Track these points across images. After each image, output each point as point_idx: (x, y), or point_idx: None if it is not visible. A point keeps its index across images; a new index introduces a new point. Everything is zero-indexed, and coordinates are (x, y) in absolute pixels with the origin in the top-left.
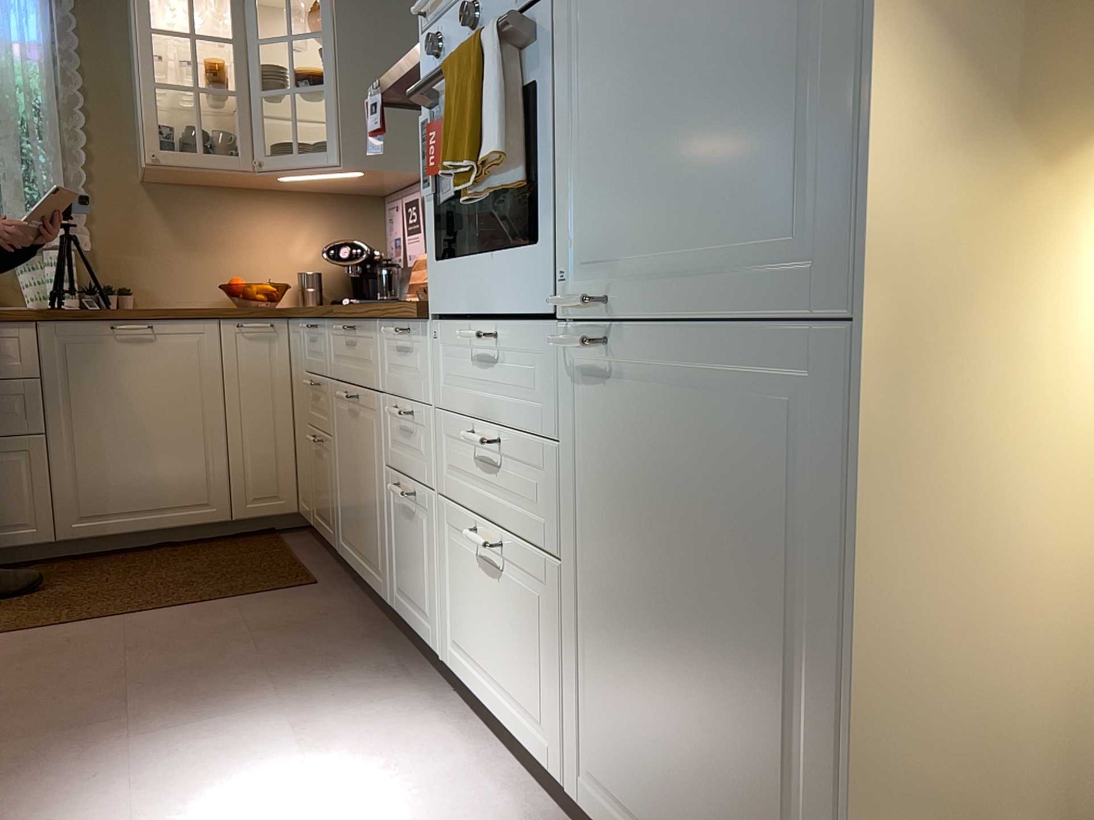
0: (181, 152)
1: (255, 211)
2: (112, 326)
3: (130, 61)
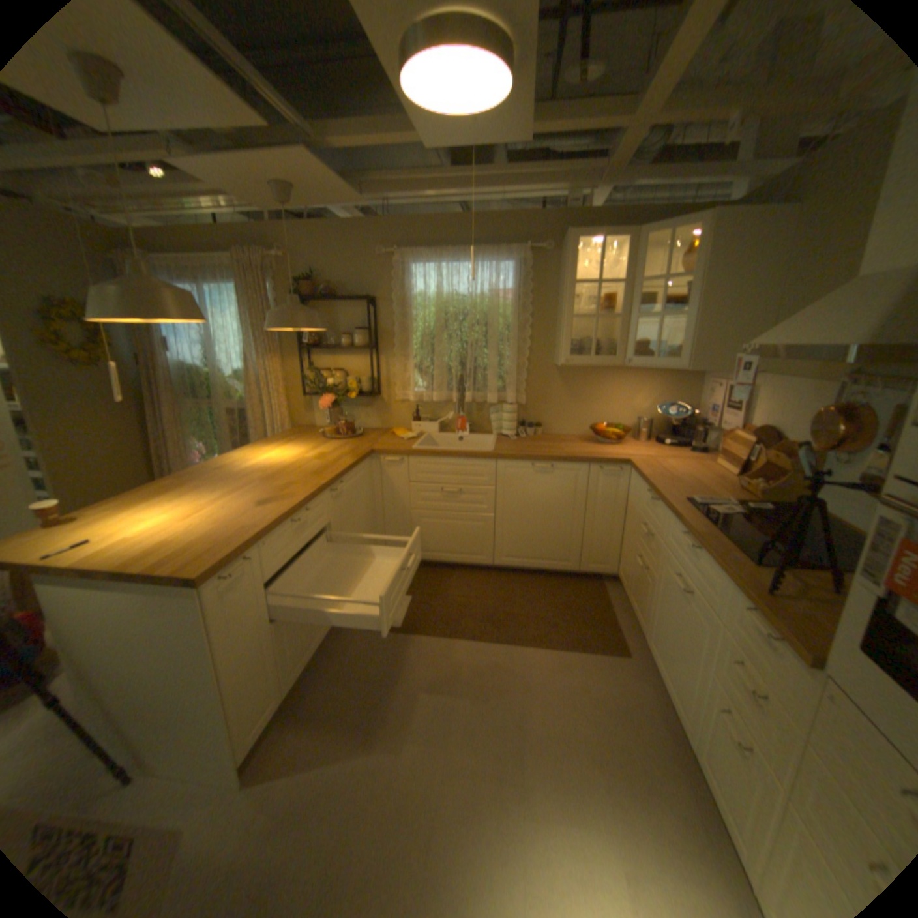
0: (581, 356)
1: (616, 378)
2: (532, 464)
3: (557, 293)
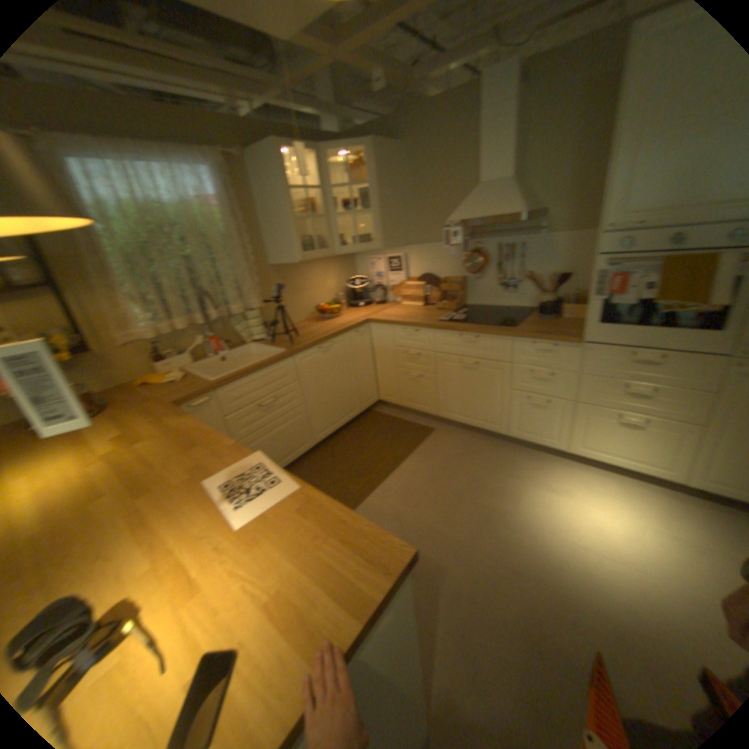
0: (307, 253)
1: (310, 270)
2: (316, 348)
3: (249, 201)
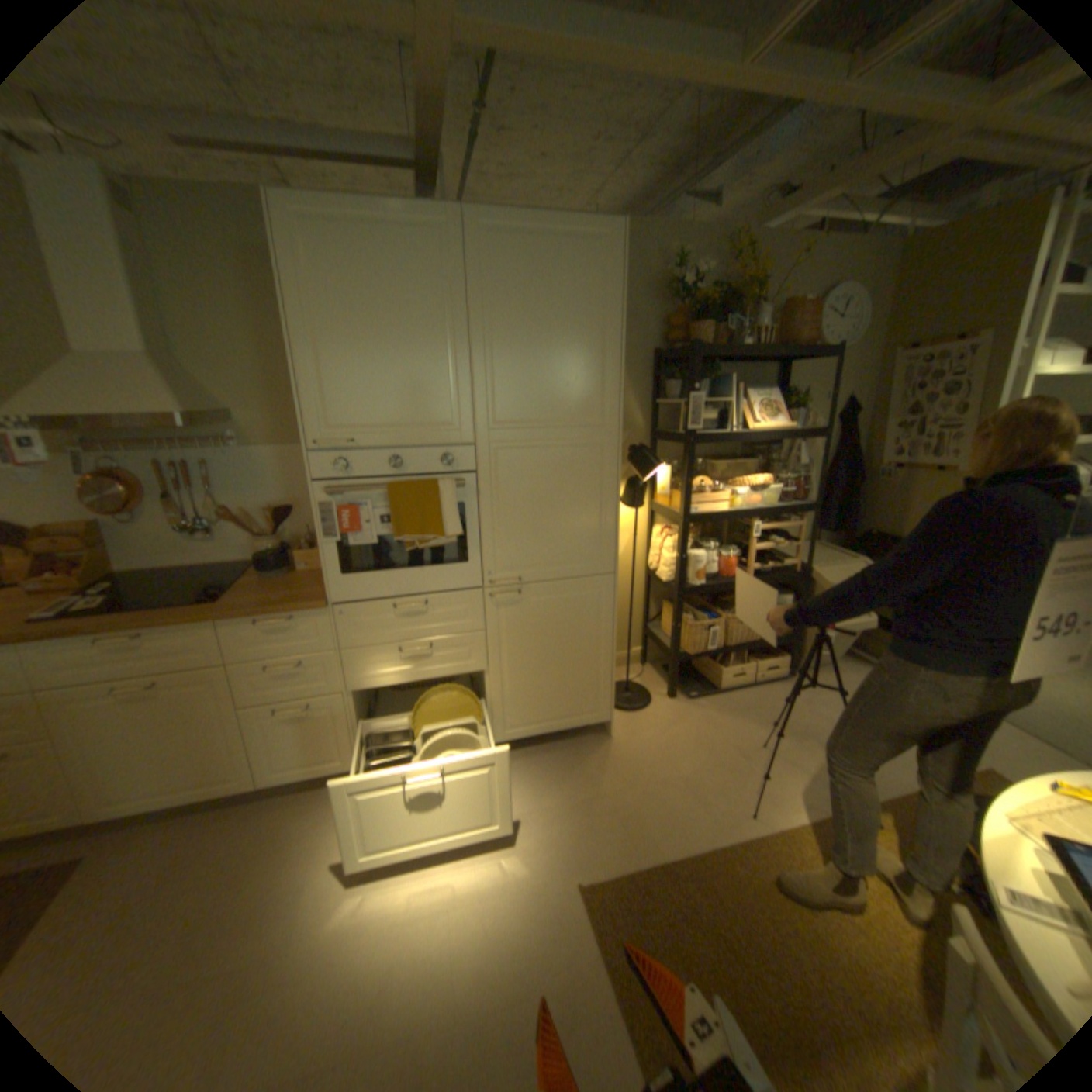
0: None
1: None
2: None
3: None
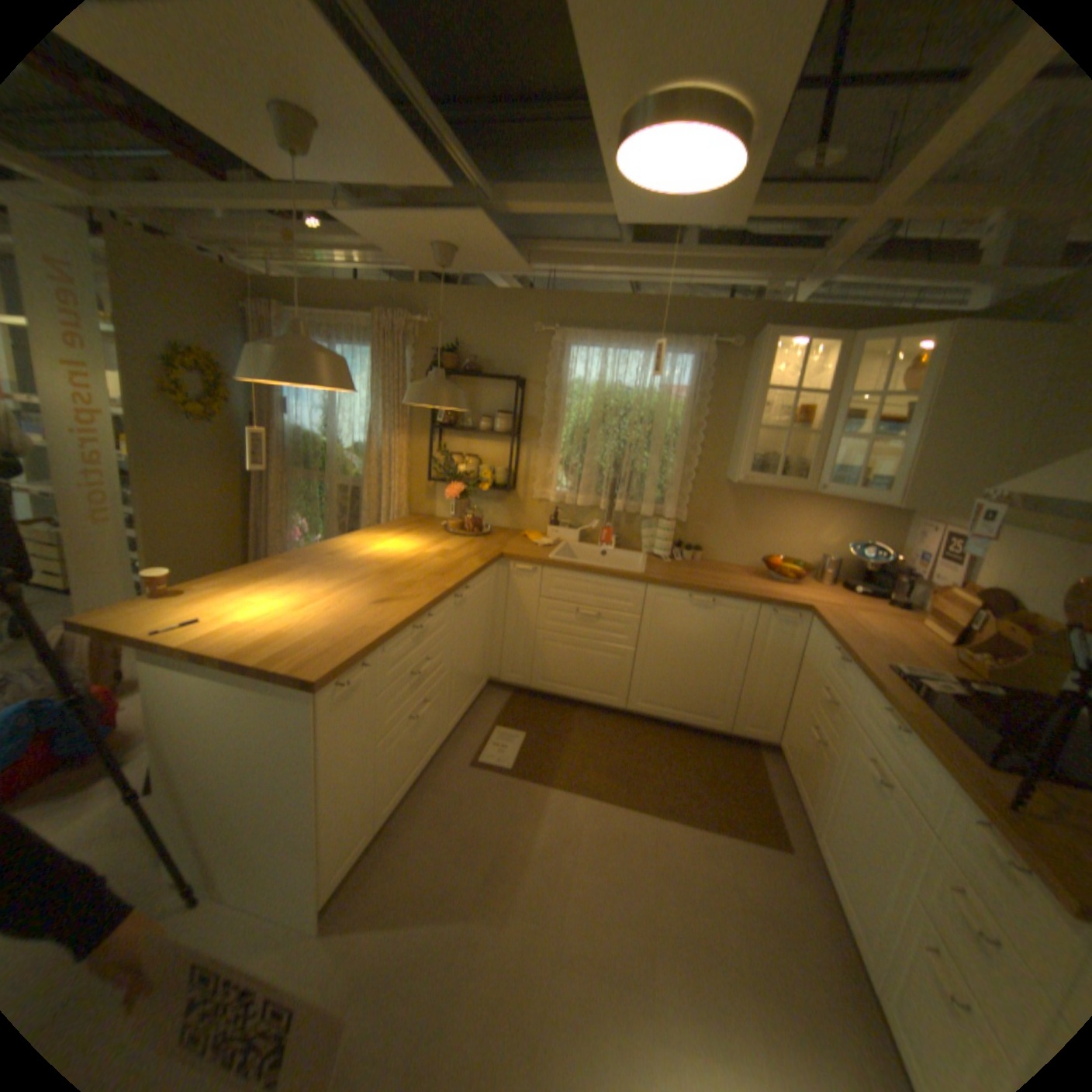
0: (764, 475)
1: (802, 505)
2: (690, 595)
3: (742, 397)
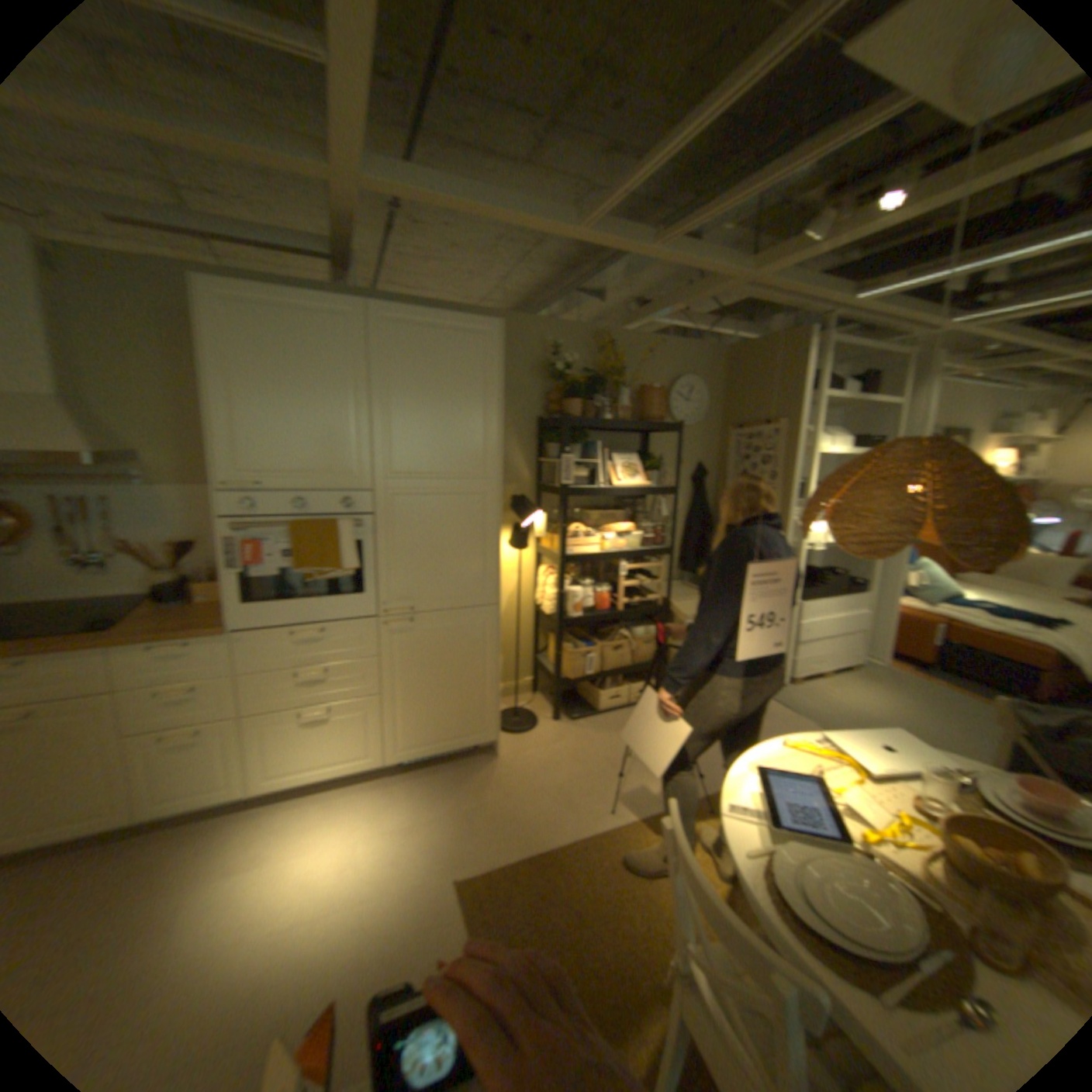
0: None
1: None
2: None
3: None
